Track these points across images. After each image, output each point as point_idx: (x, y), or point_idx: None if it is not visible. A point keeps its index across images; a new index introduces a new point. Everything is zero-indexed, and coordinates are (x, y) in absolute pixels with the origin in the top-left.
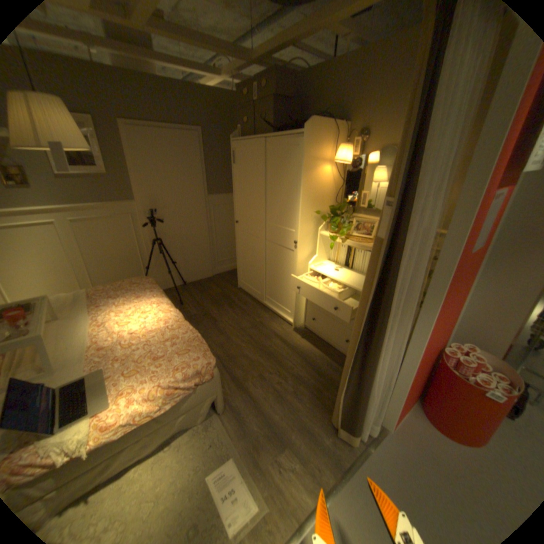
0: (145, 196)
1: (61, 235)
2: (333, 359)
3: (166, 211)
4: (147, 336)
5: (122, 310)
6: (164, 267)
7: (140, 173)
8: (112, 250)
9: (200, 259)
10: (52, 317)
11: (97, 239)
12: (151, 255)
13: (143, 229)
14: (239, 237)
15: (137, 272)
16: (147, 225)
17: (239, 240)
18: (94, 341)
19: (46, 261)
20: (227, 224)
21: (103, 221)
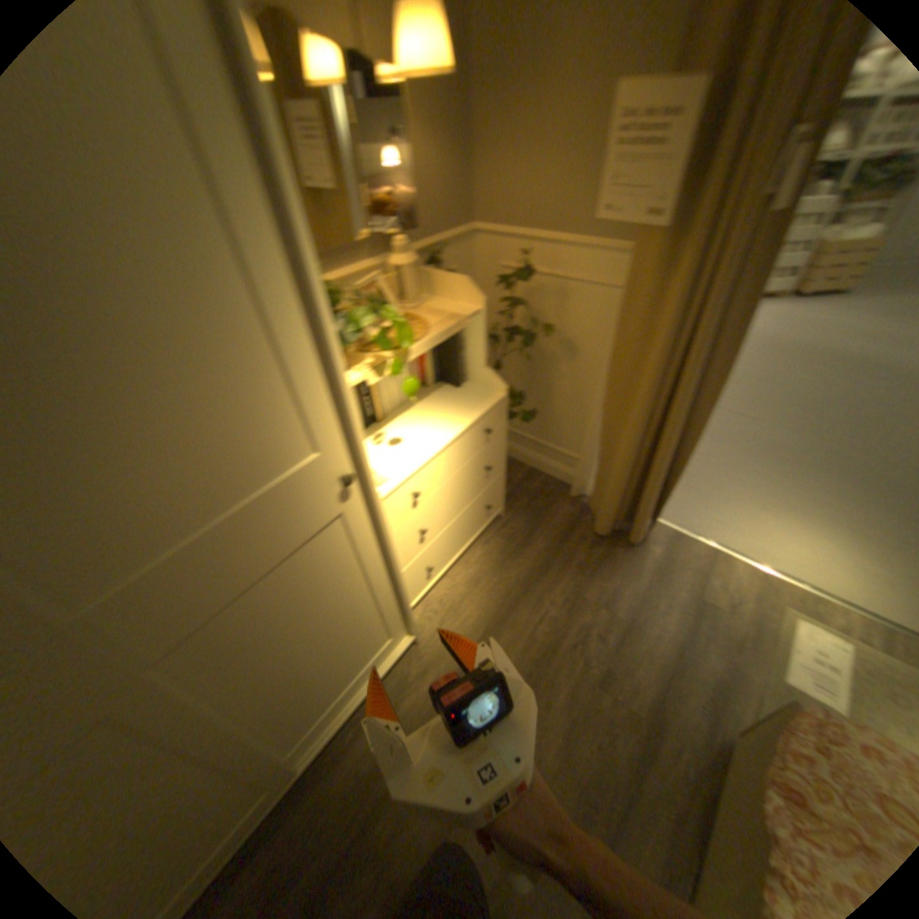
0: None
1: None
2: (498, 550)
3: None
4: None
5: None
6: None
7: None
8: None
9: None
10: None
11: None
12: None
13: None
14: None
15: None
16: None
17: None
18: None
19: None
20: None
21: None
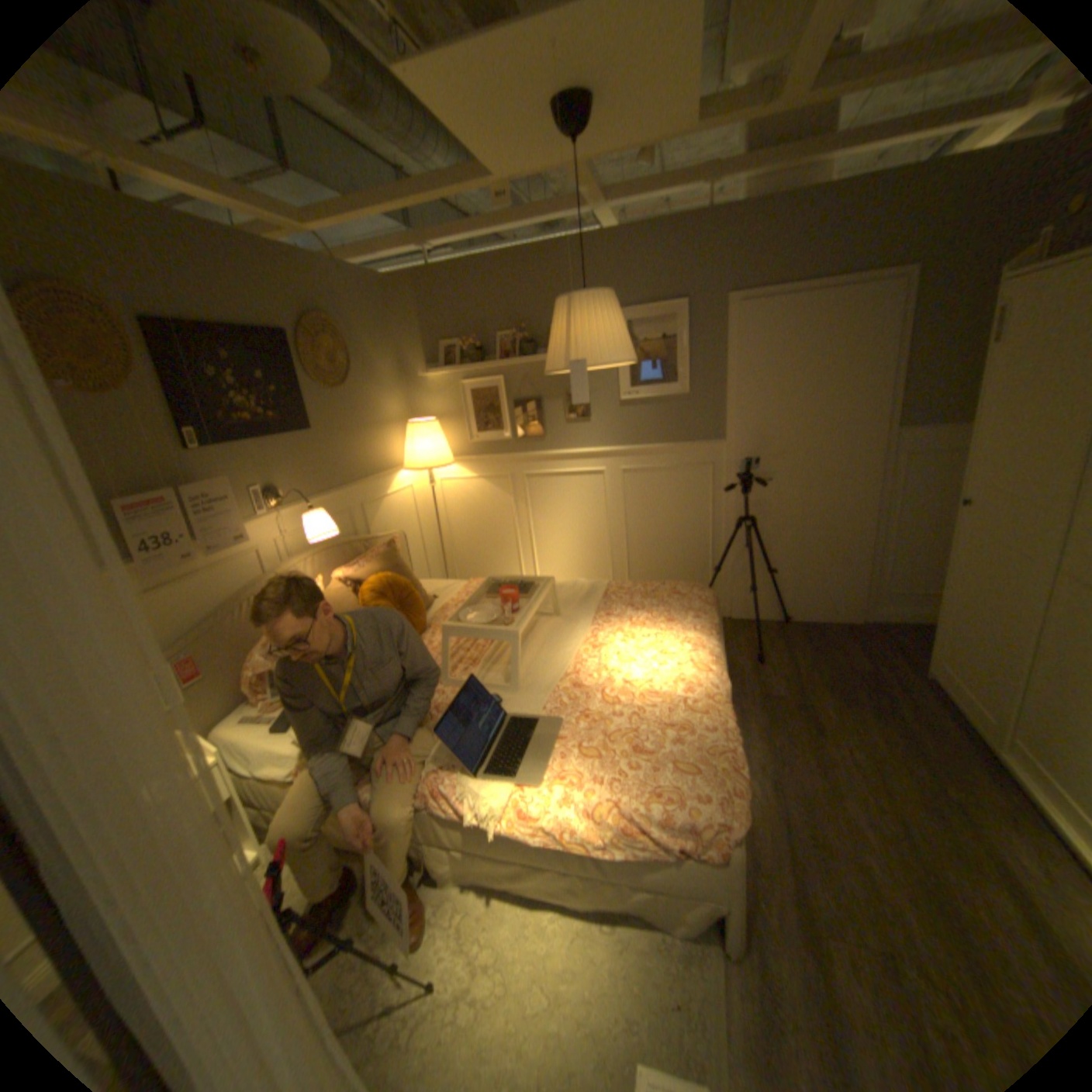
0: (746, 431)
1: (607, 491)
2: None
3: (782, 462)
4: (647, 700)
5: (636, 634)
6: (750, 575)
7: (747, 388)
8: (668, 525)
9: (838, 576)
10: (553, 610)
11: (651, 504)
12: (731, 546)
13: (727, 495)
14: (965, 544)
15: (699, 572)
16: (737, 488)
17: (962, 554)
18: (576, 669)
19: (583, 526)
20: (943, 503)
21: (667, 474)
